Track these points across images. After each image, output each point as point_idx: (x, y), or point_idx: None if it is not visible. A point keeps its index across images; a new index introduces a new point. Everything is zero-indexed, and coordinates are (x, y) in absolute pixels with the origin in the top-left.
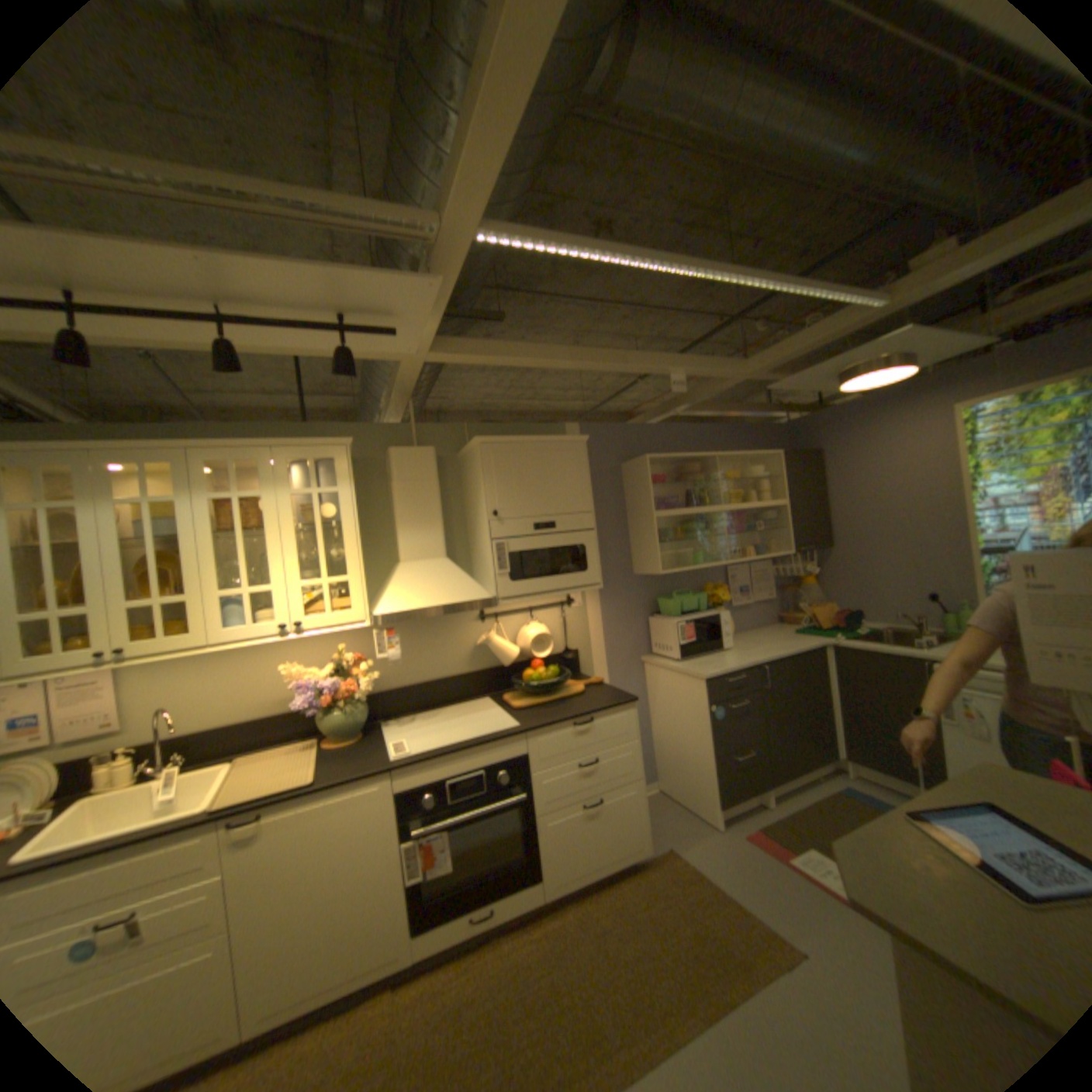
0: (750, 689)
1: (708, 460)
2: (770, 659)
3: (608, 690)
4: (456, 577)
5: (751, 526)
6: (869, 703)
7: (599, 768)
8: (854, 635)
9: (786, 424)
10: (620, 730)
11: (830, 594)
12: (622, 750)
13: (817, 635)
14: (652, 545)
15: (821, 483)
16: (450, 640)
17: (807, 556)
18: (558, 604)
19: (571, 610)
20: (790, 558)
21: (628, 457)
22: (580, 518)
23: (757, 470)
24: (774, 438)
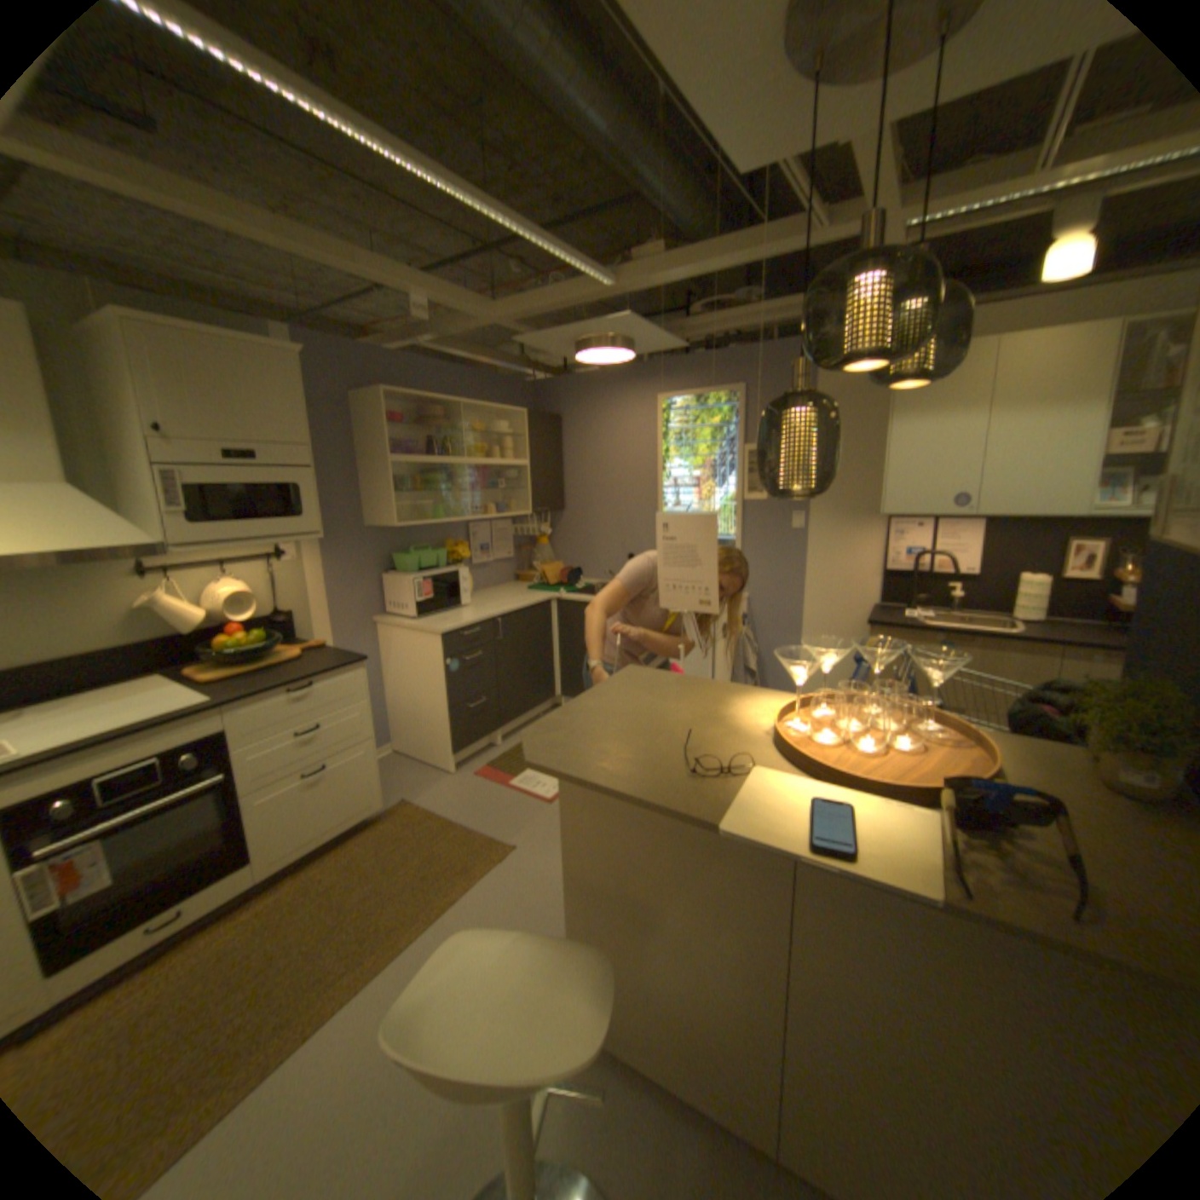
0: (484, 640)
1: (452, 406)
2: (503, 612)
3: (332, 652)
4: (89, 512)
5: (494, 484)
6: (580, 645)
7: (321, 734)
8: (574, 589)
9: (532, 382)
10: (346, 692)
11: (559, 554)
12: (349, 712)
13: (546, 590)
14: (387, 493)
15: (558, 449)
16: (84, 603)
17: (543, 518)
18: (264, 556)
19: (282, 564)
20: (529, 519)
21: (359, 384)
22: (293, 450)
23: (502, 426)
24: (520, 396)
